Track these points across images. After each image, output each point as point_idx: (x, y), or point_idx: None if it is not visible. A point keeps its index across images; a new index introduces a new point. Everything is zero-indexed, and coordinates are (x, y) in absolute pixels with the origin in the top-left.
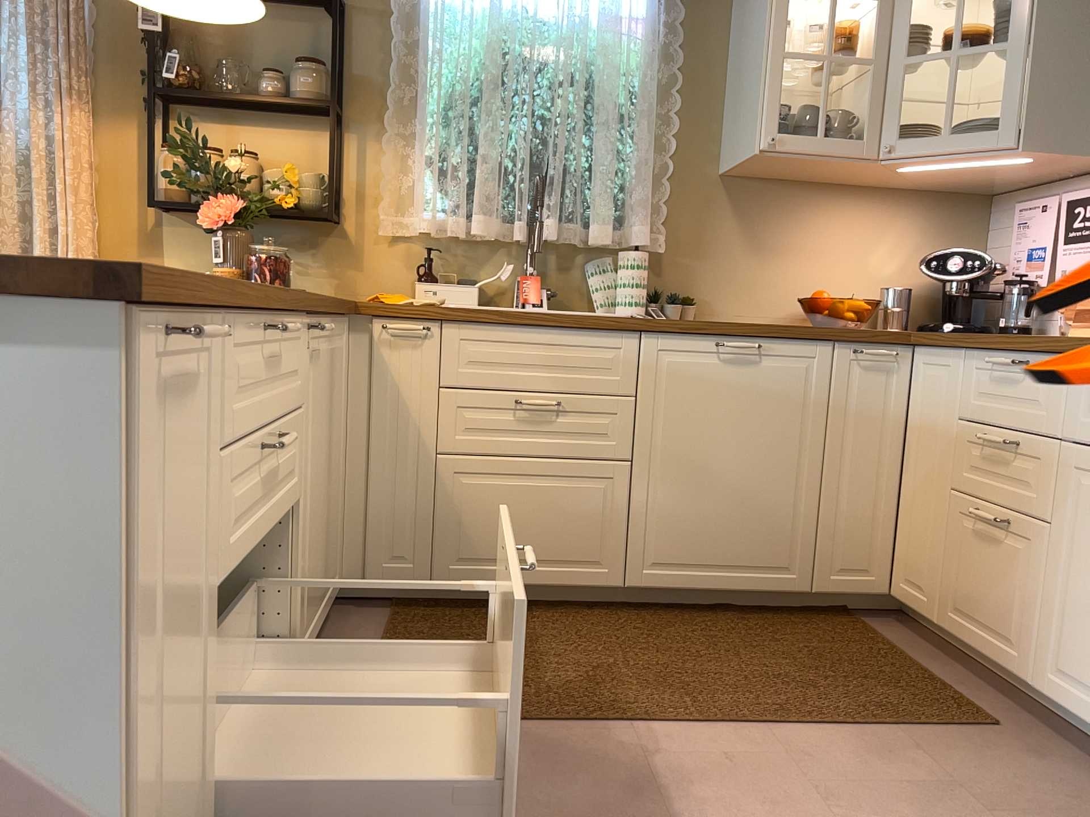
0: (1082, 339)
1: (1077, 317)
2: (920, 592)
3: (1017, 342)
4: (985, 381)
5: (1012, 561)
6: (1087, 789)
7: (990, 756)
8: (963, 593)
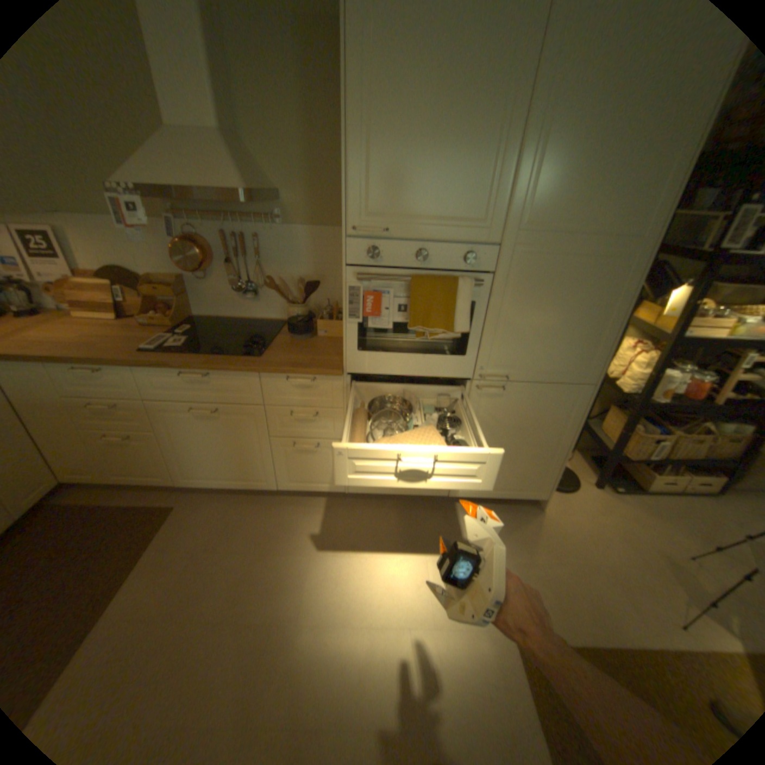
0: (126, 354)
1: (69, 305)
2: (82, 476)
3: (87, 362)
4: (69, 378)
5: (138, 450)
6: (217, 507)
7: (184, 525)
8: (114, 468)
